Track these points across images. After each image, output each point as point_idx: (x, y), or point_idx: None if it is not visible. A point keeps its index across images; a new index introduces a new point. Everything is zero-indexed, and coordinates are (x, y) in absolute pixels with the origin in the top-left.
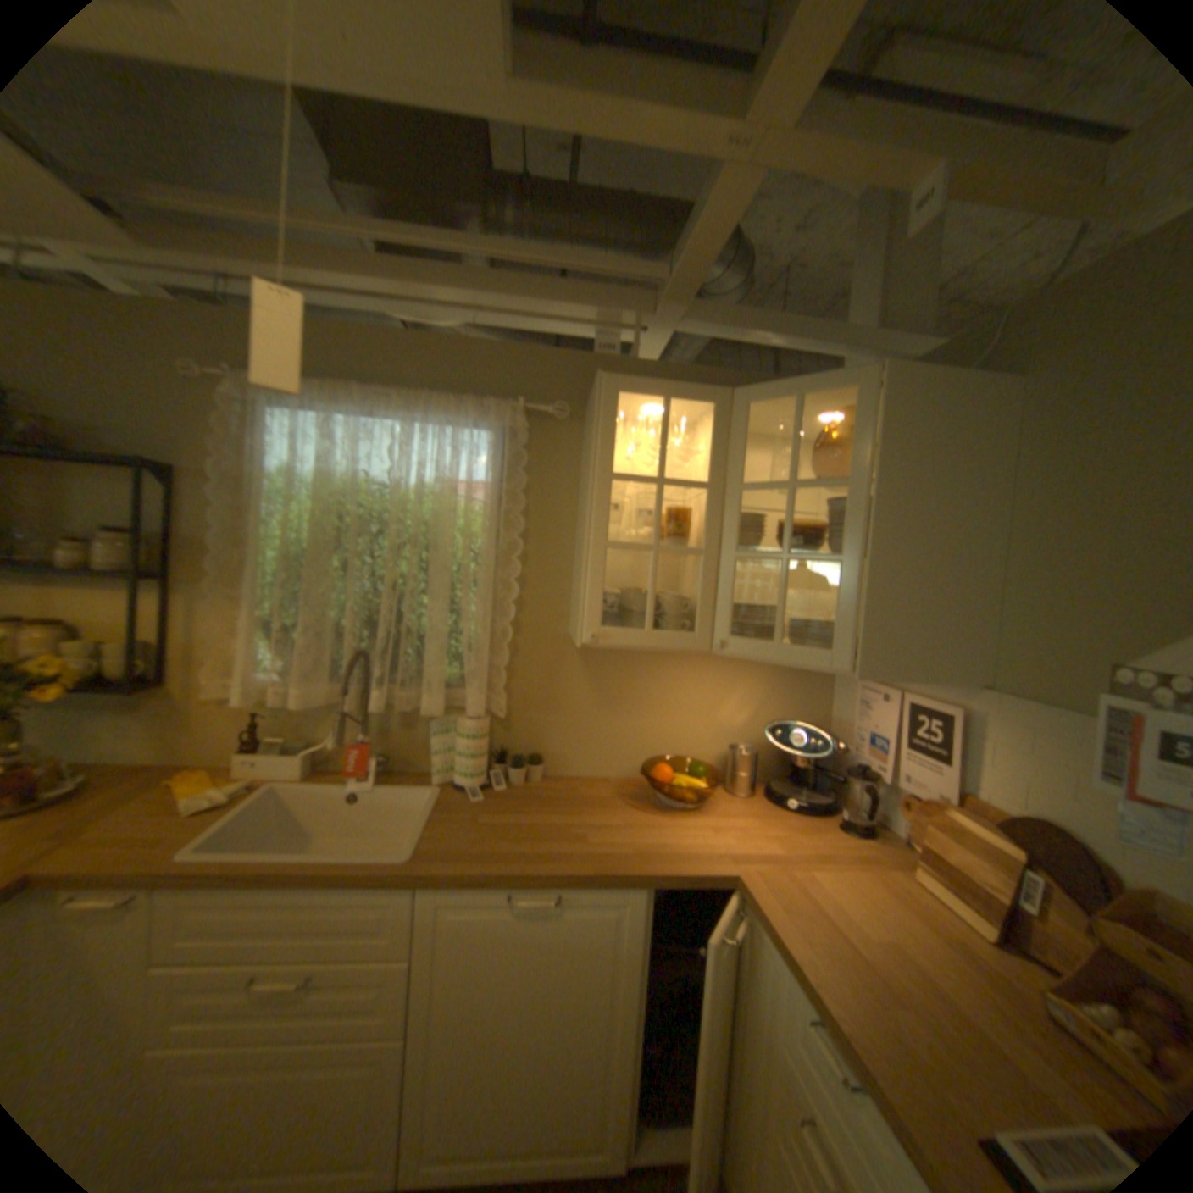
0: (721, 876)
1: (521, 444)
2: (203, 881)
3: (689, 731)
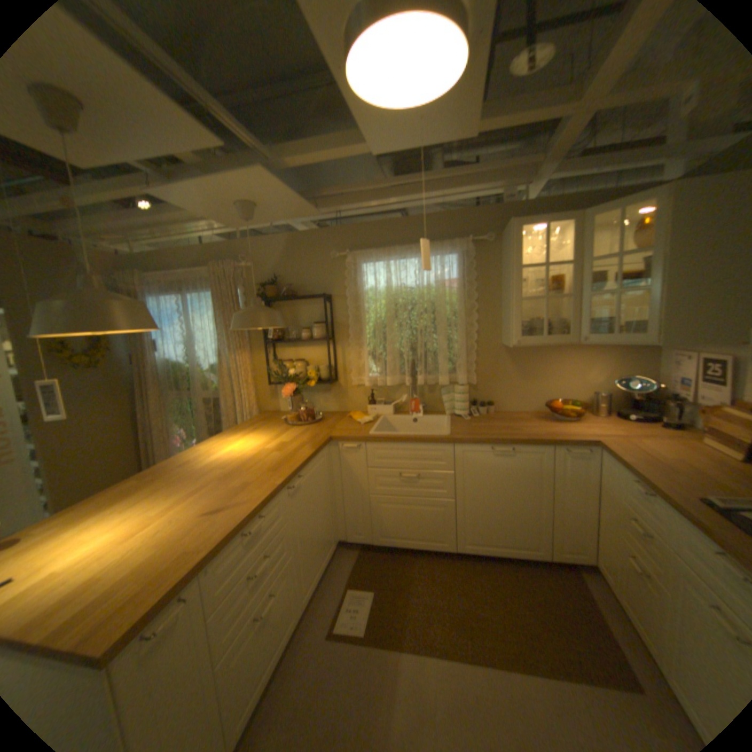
0: (590, 441)
1: (471, 258)
2: (382, 439)
3: (570, 387)
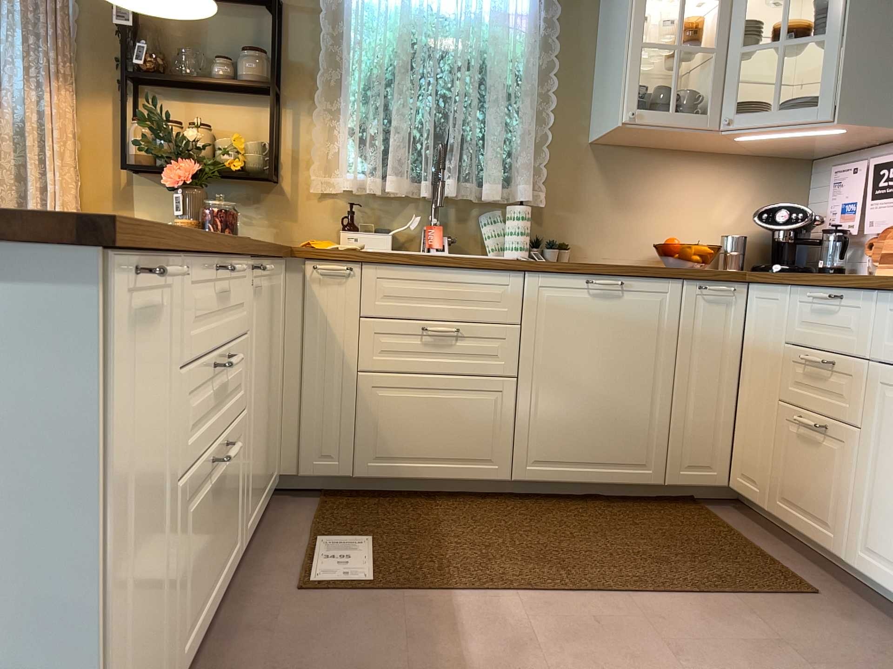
0: (734, 273)
1: None
2: (396, 257)
3: (687, 228)
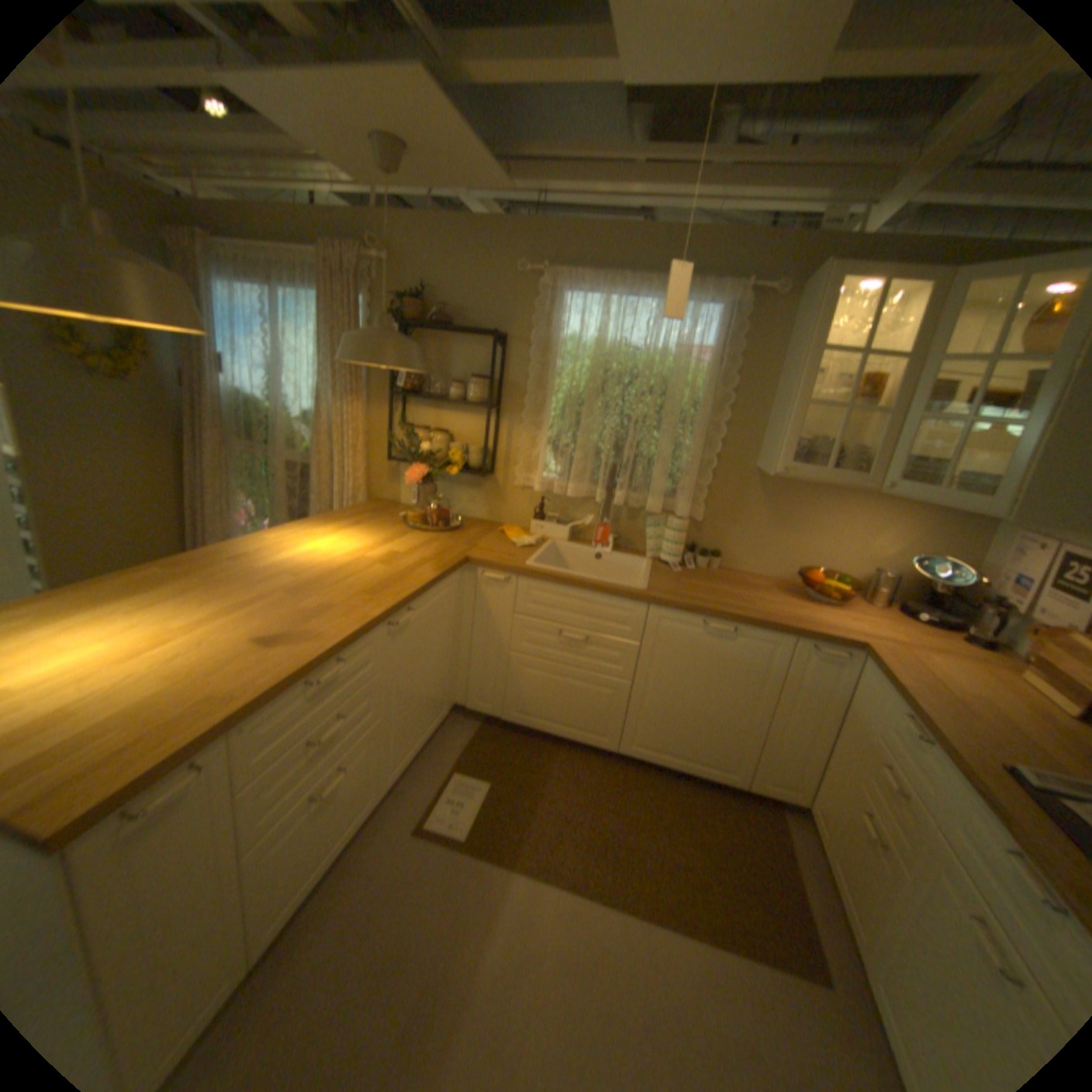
0: (854, 641)
1: (746, 317)
2: (543, 577)
3: (842, 554)
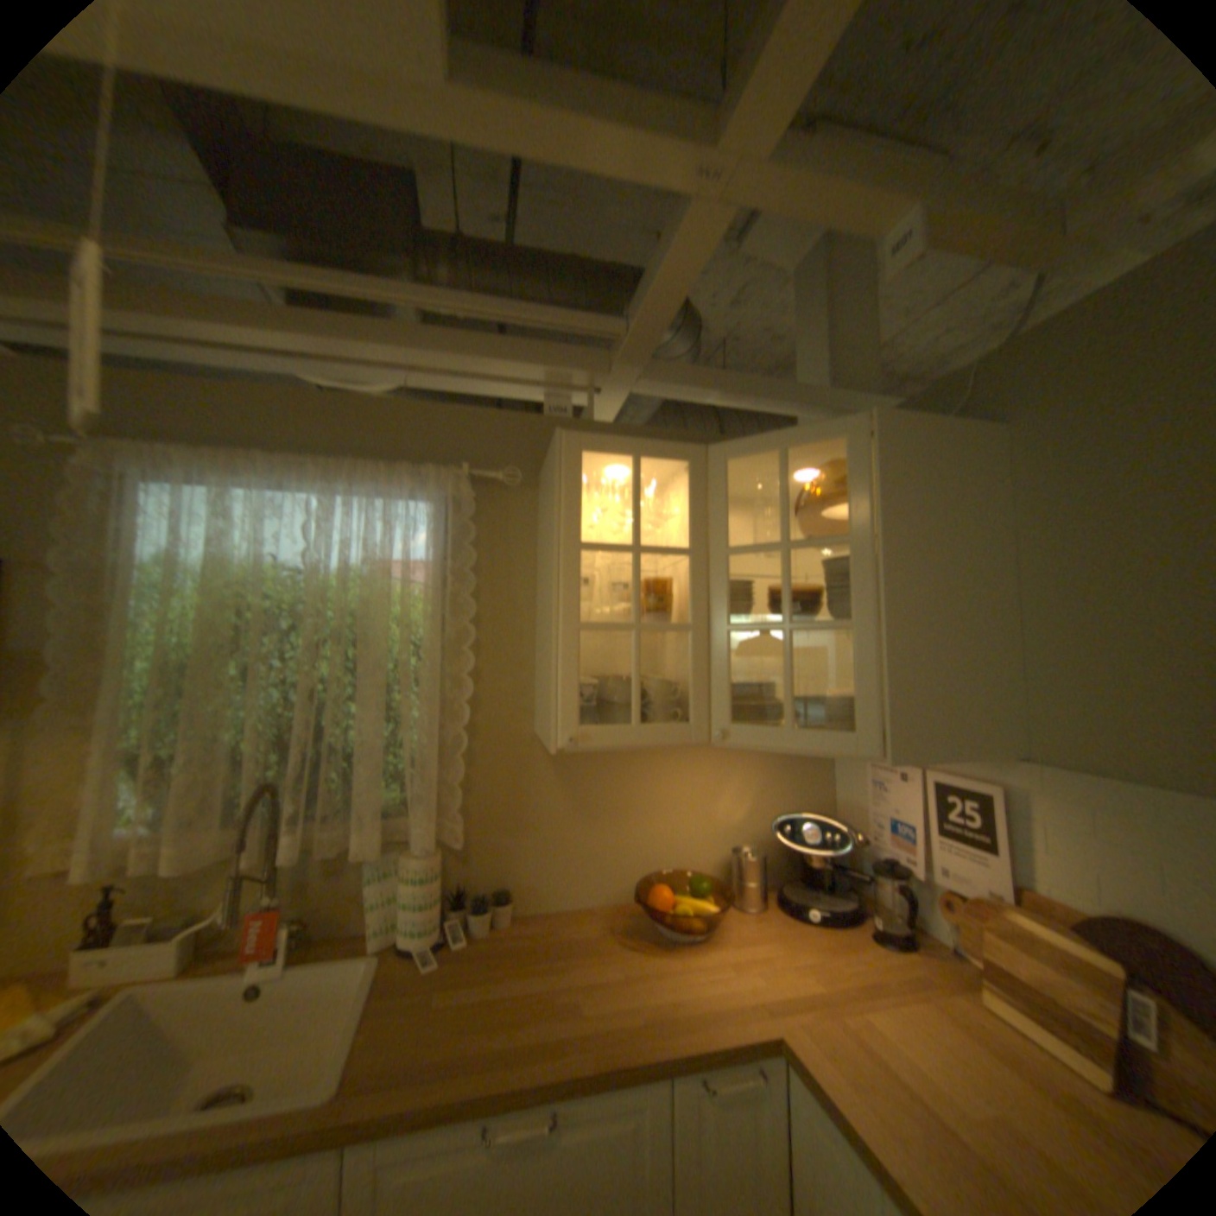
0: (761, 1040)
1: (469, 514)
2: None
3: (684, 836)
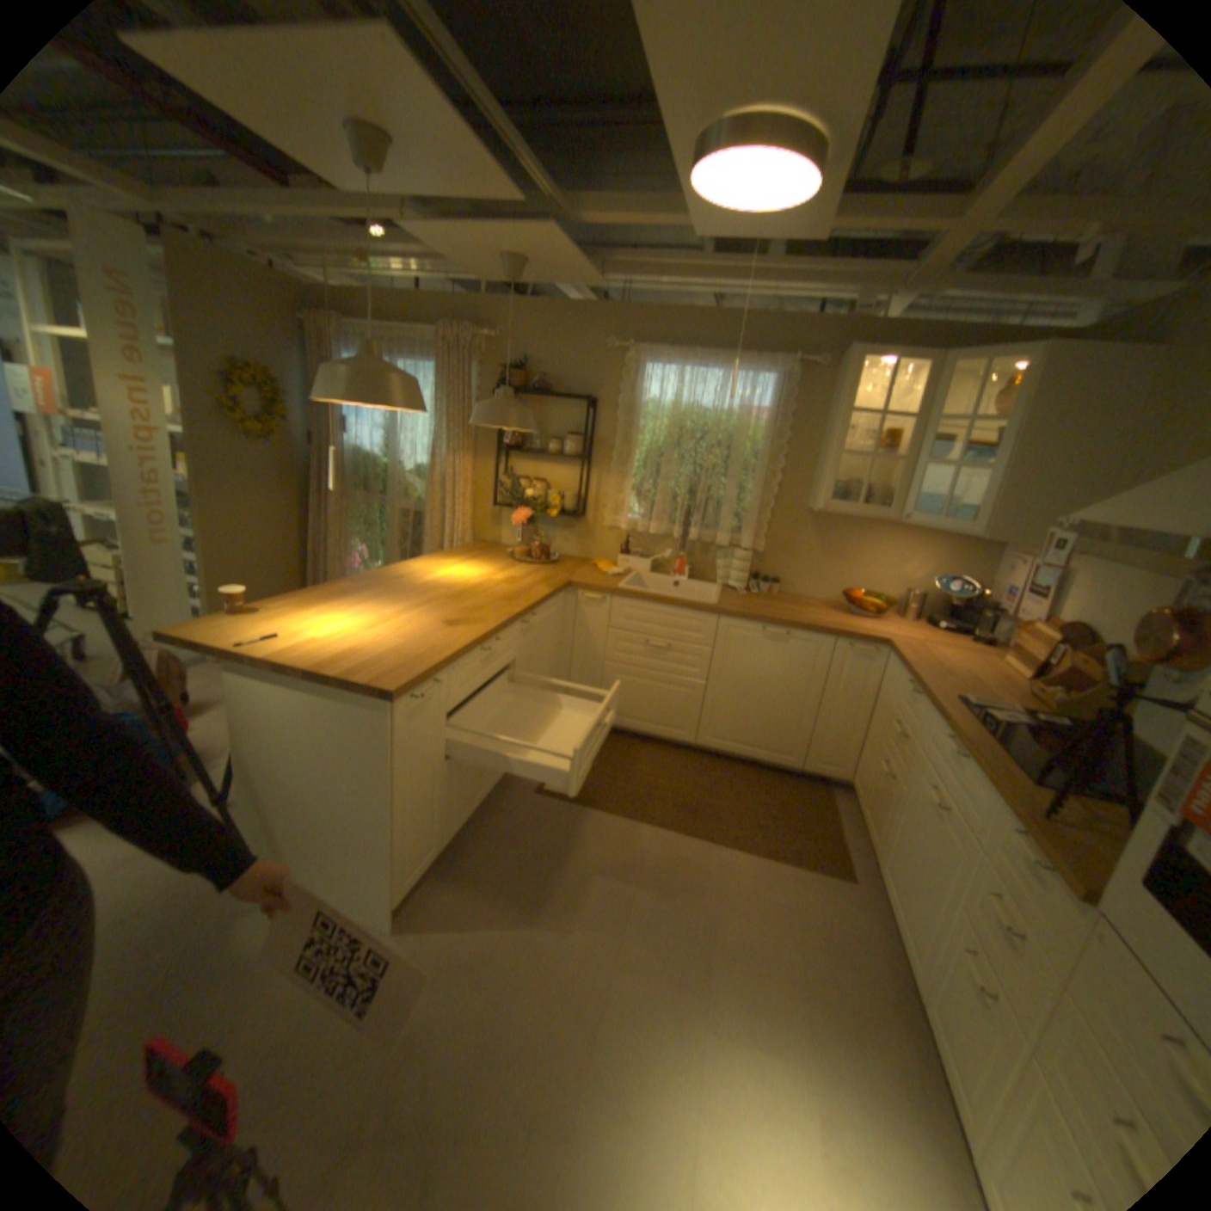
0: (879, 638)
1: (794, 384)
2: (633, 595)
3: (880, 578)
